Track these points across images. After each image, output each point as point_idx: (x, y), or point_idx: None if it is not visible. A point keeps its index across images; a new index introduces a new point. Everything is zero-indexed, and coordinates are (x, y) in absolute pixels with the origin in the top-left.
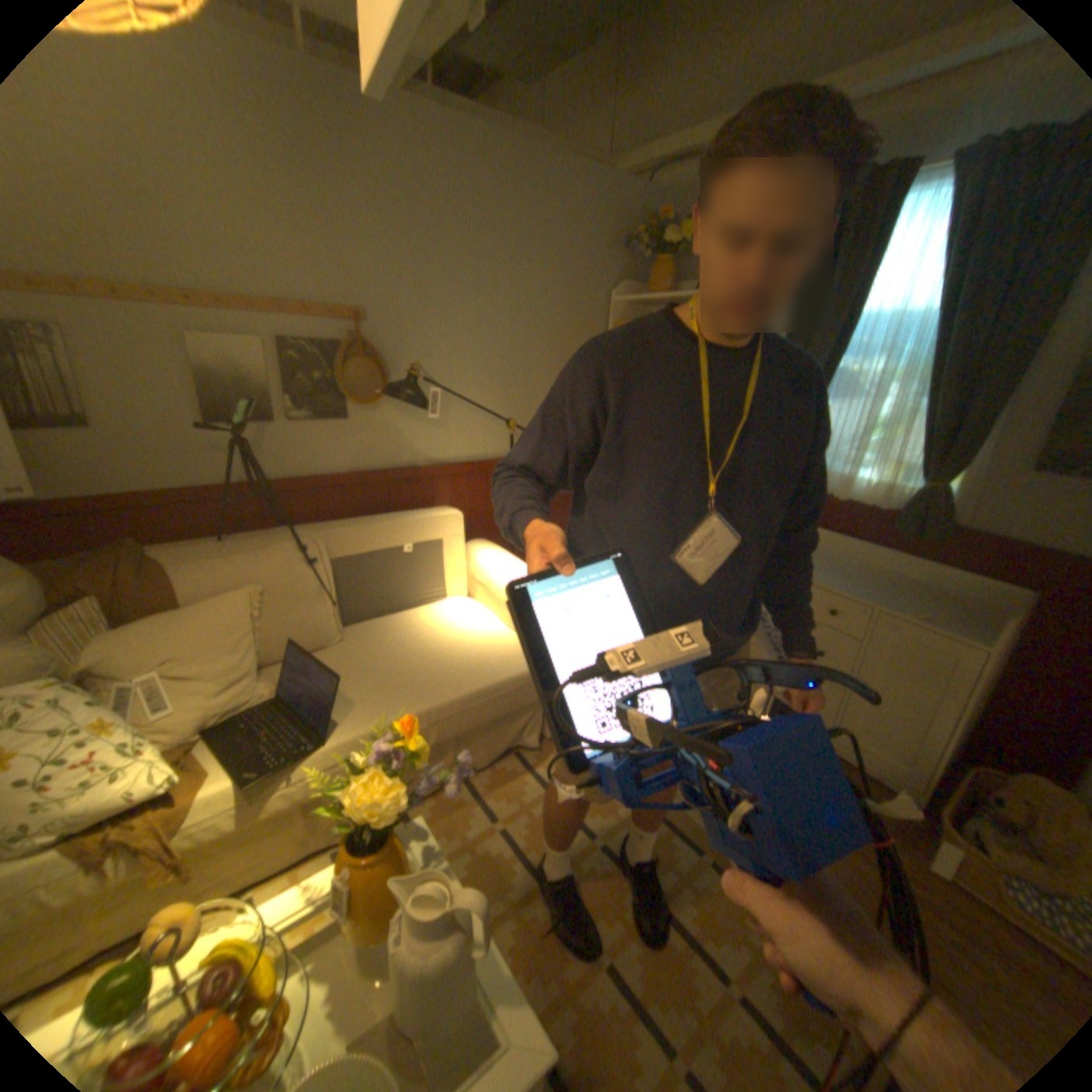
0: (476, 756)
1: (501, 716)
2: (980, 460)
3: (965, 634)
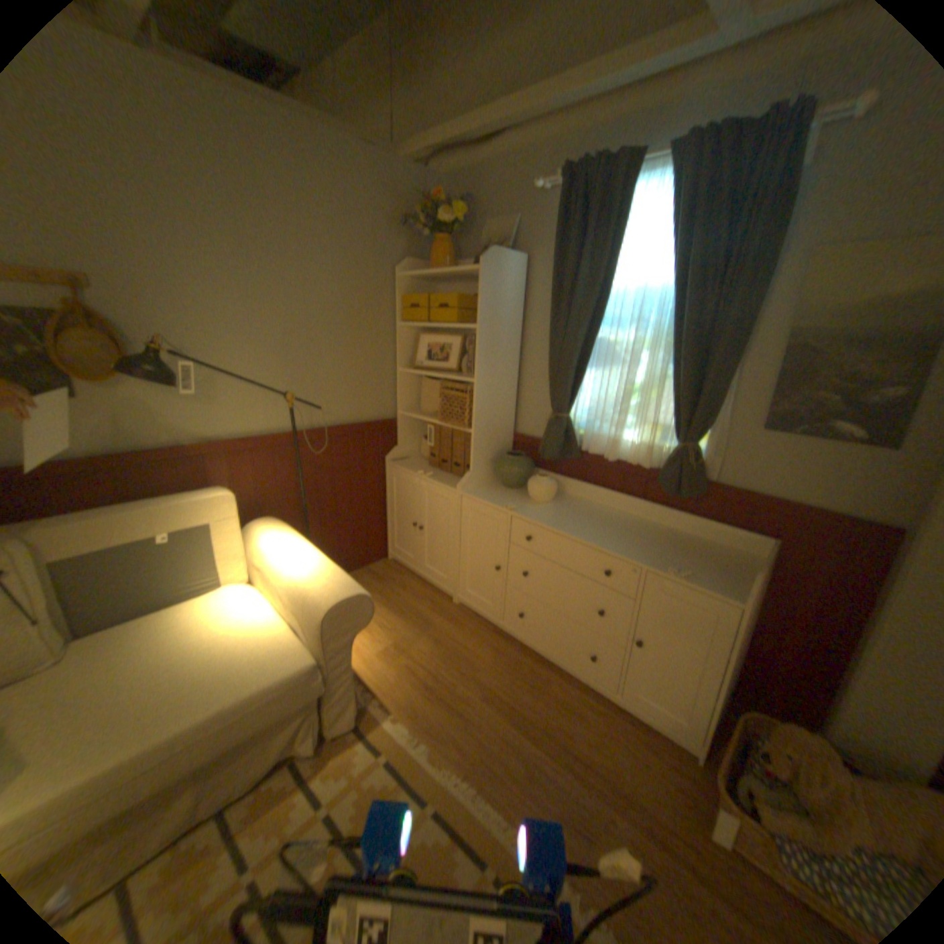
0: (230, 784)
1: (253, 735)
2: (722, 421)
3: (722, 590)
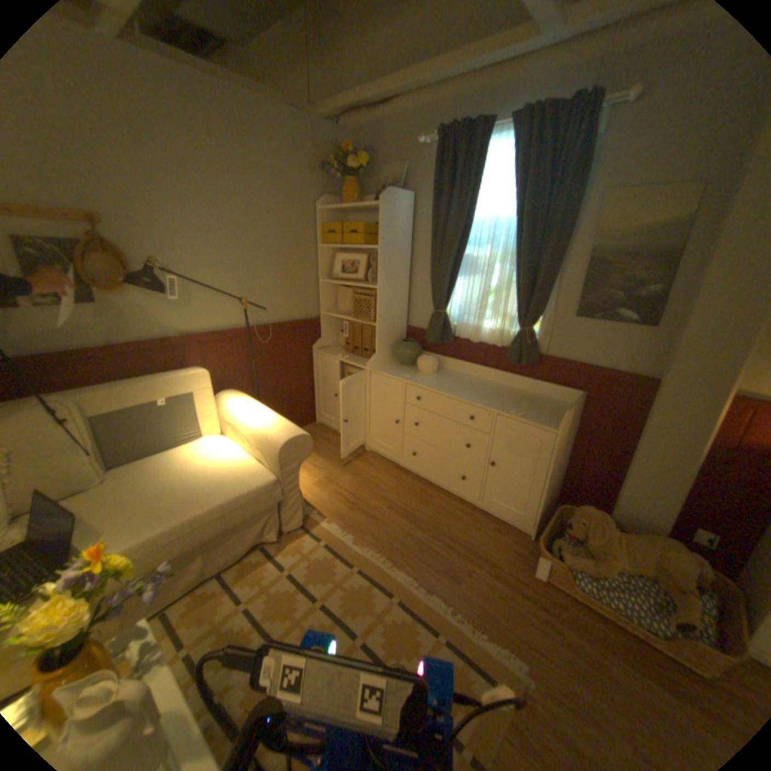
0: (224, 556)
1: (238, 523)
2: (549, 311)
3: (544, 423)
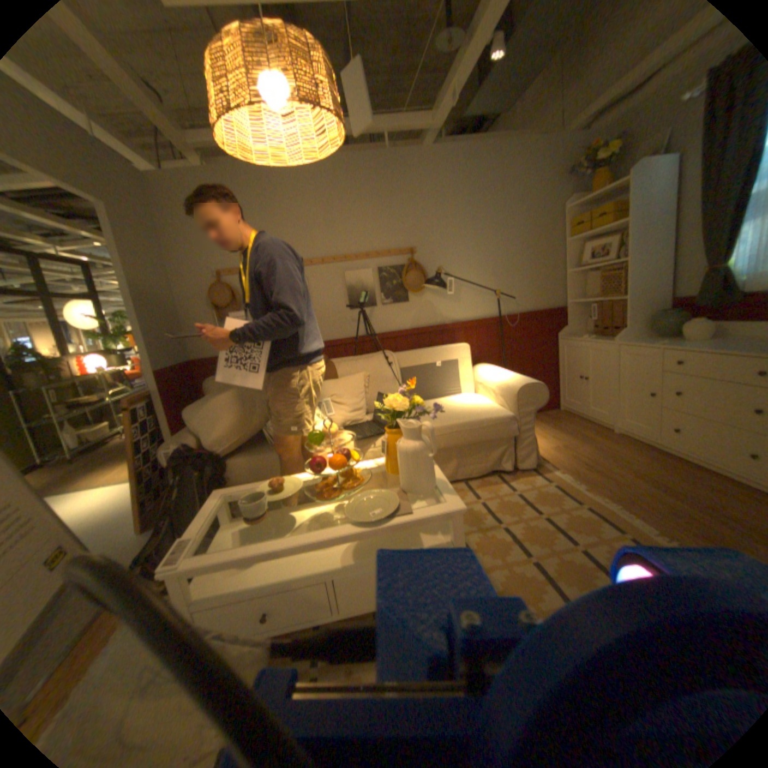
0: (470, 467)
1: (482, 440)
2: None
3: None
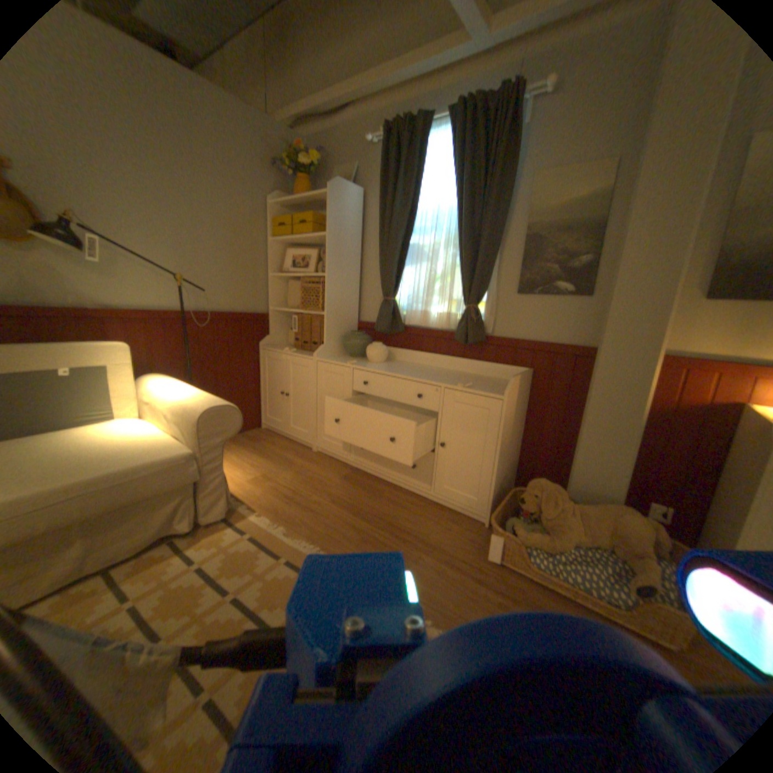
0: (115, 547)
1: (137, 500)
2: (492, 291)
3: (491, 392)
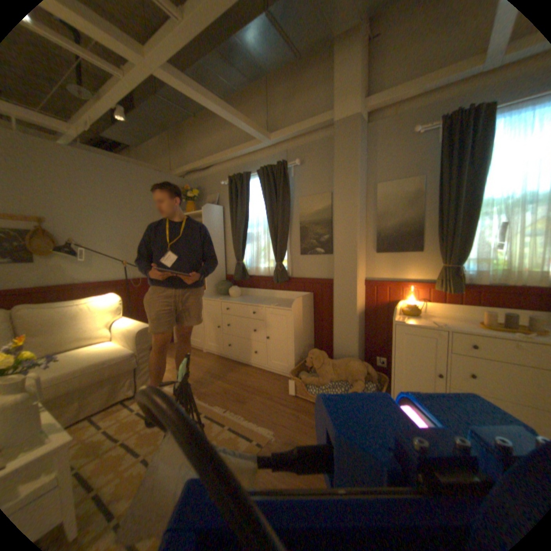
0: (93, 404)
1: (105, 378)
2: (289, 254)
3: (286, 306)
